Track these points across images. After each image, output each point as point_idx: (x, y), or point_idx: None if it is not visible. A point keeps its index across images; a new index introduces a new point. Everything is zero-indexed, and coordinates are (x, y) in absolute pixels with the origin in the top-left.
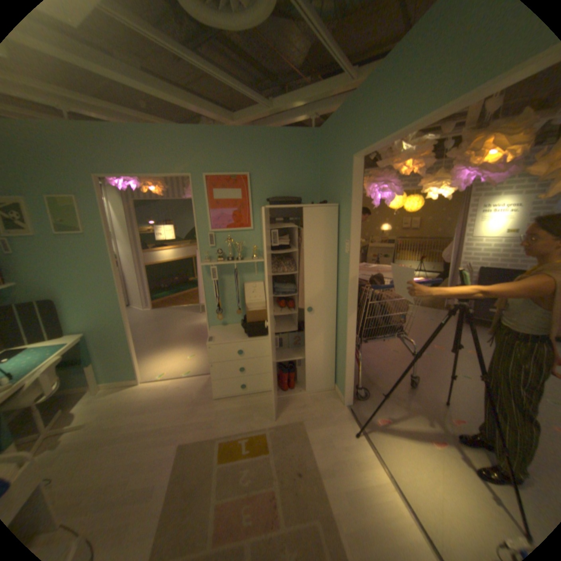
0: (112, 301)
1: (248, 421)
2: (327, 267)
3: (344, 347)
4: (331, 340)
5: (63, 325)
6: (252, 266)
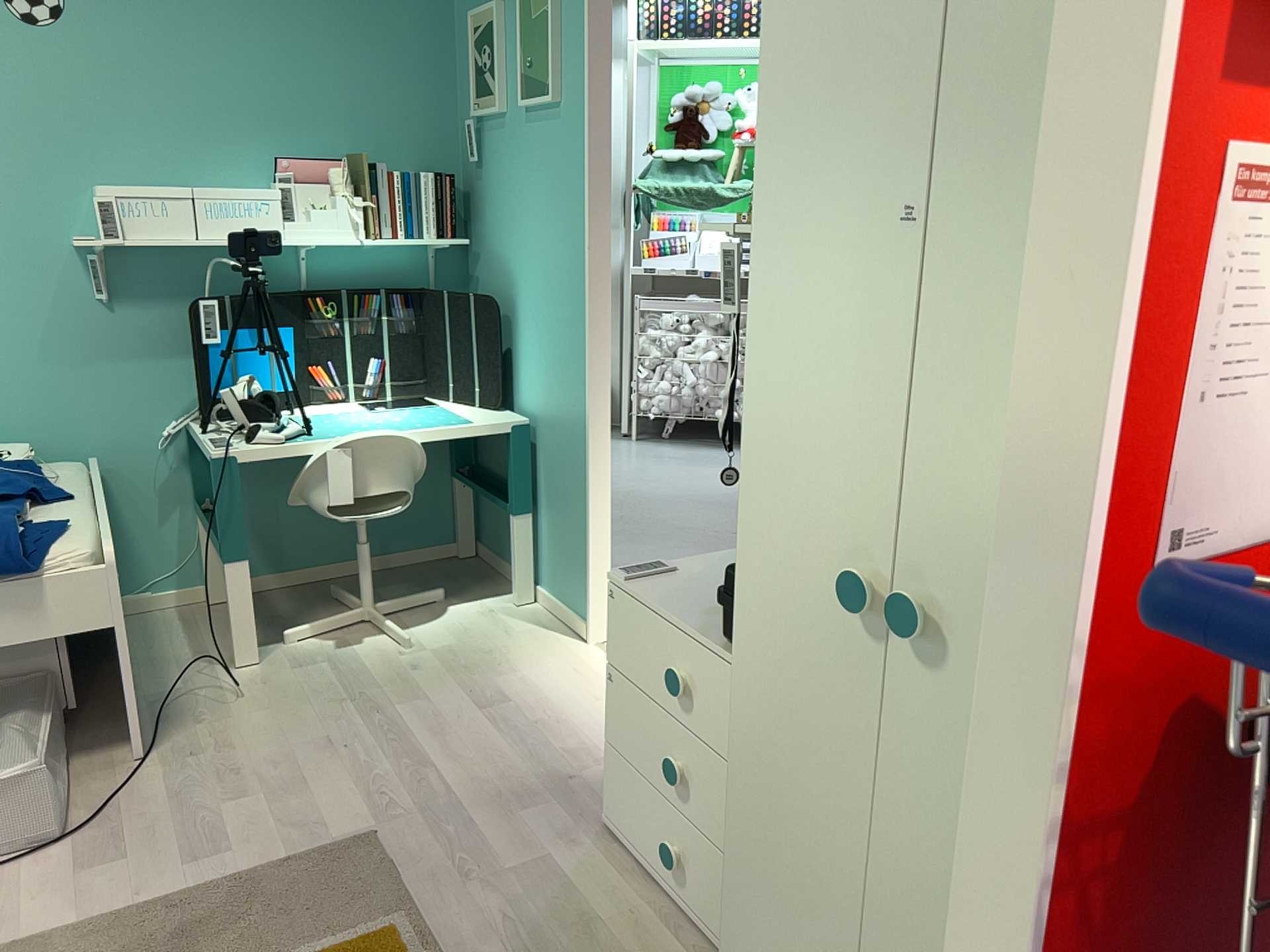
0: (578, 336)
1: None
2: None
3: None
4: None
5: (515, 379)
6: None
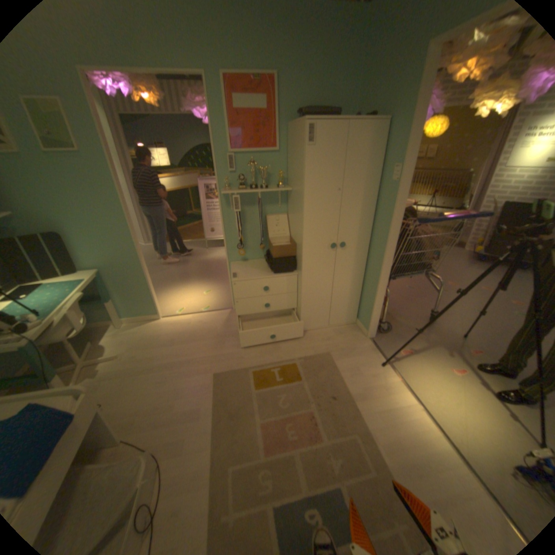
0: (123, 234)
1: (277, 352)
2: (366, 197)
3: (374, 284)
4: (359, 276)
5: (74, 260)
6: (275, 196)
